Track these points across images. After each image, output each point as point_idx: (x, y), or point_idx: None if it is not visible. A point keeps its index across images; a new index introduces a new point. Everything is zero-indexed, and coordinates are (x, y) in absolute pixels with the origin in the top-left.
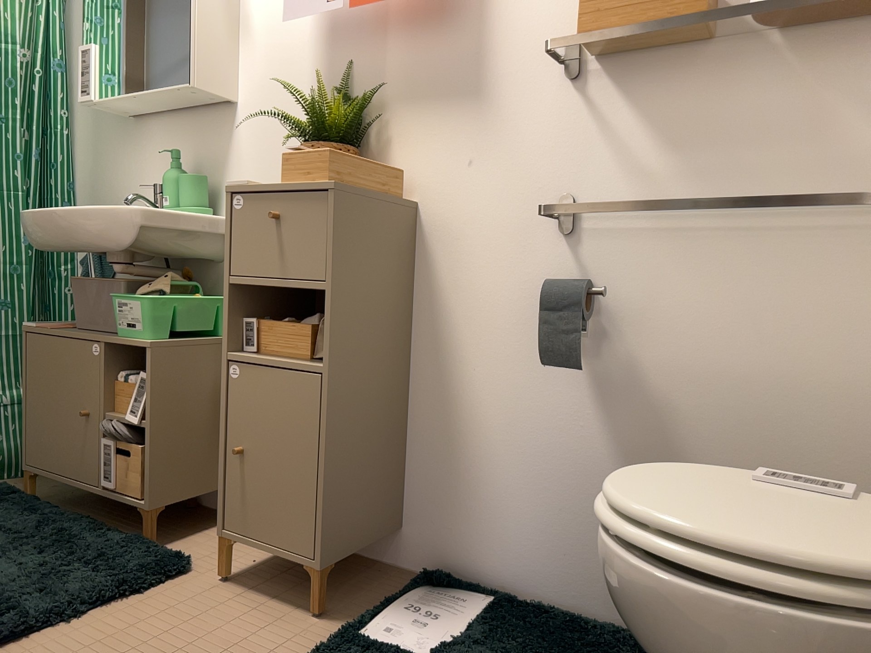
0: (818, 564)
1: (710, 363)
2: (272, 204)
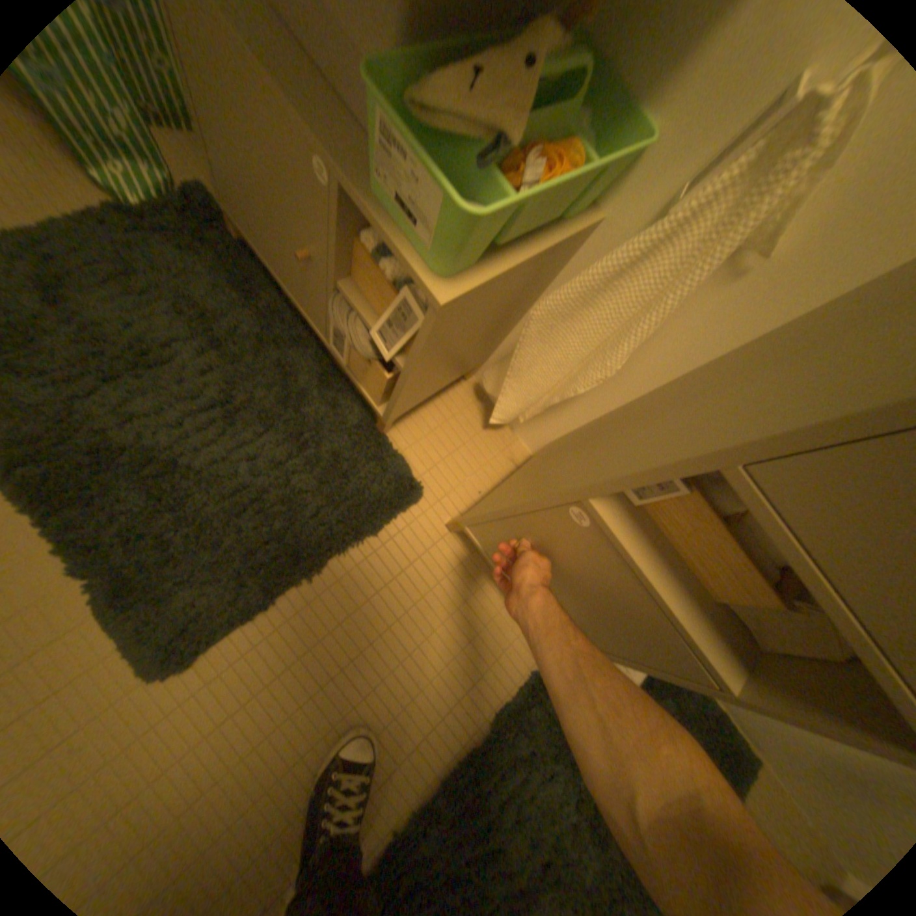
0: None
1: None
2: None
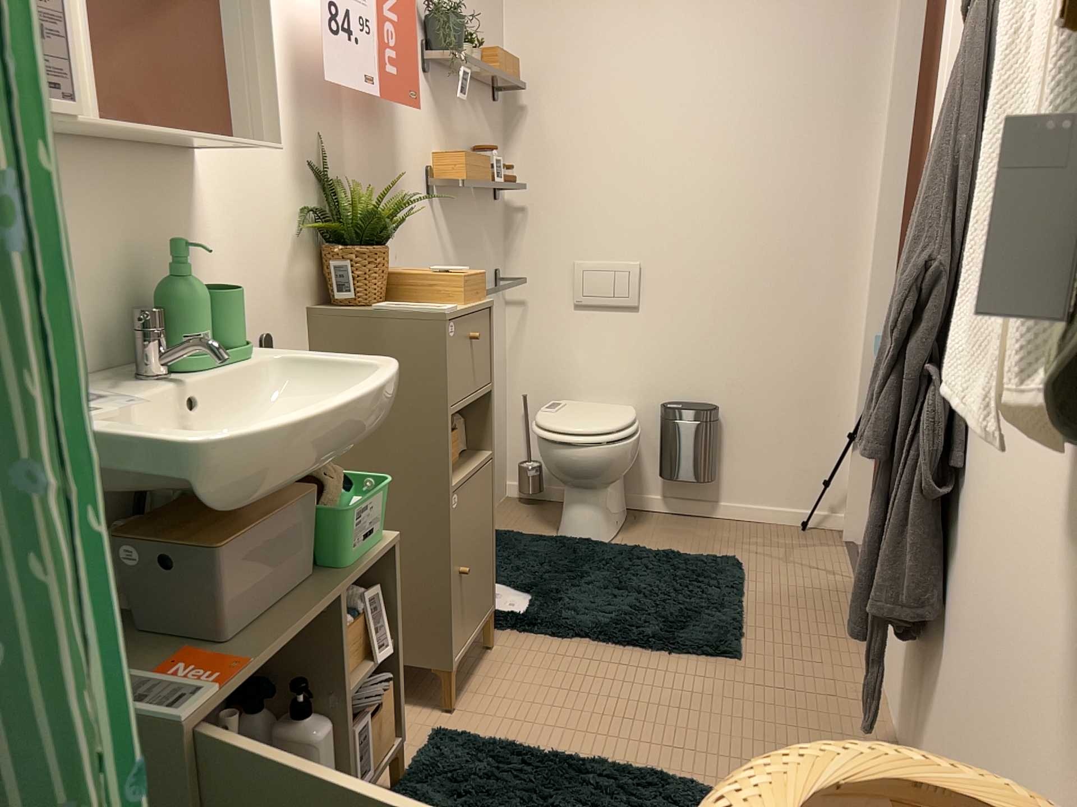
0: (633, 416)
1: None
2: (471, 327)
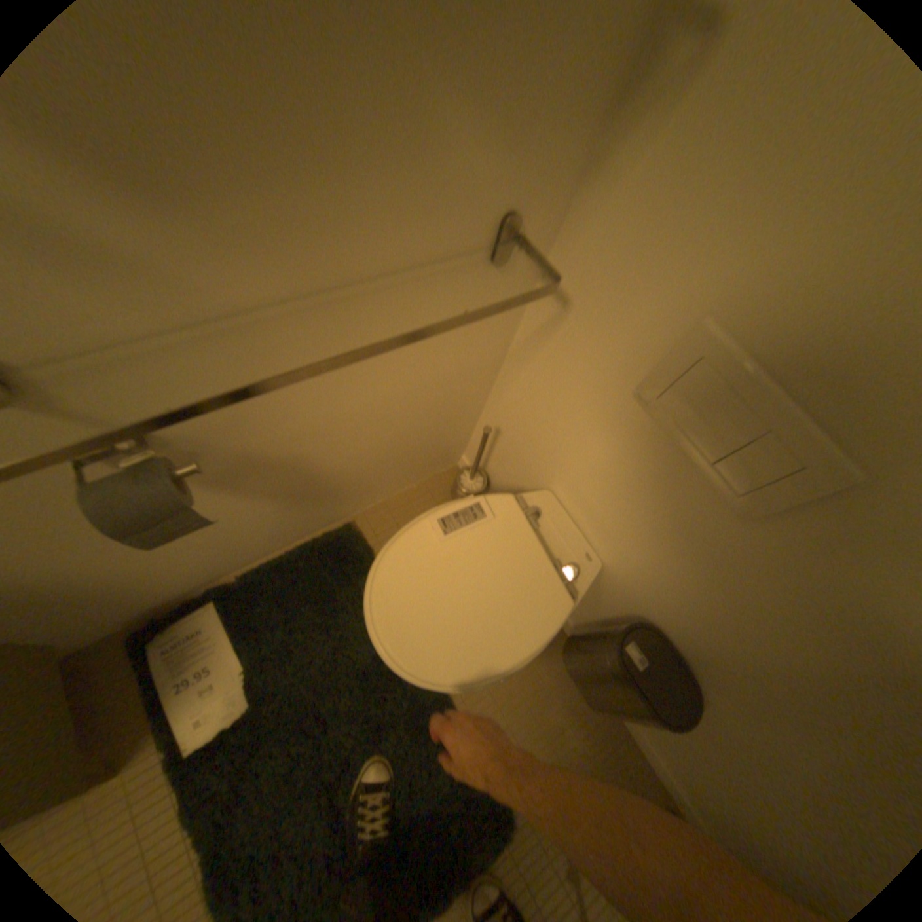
0: (542, 634)
1: (320, 415)
2: None
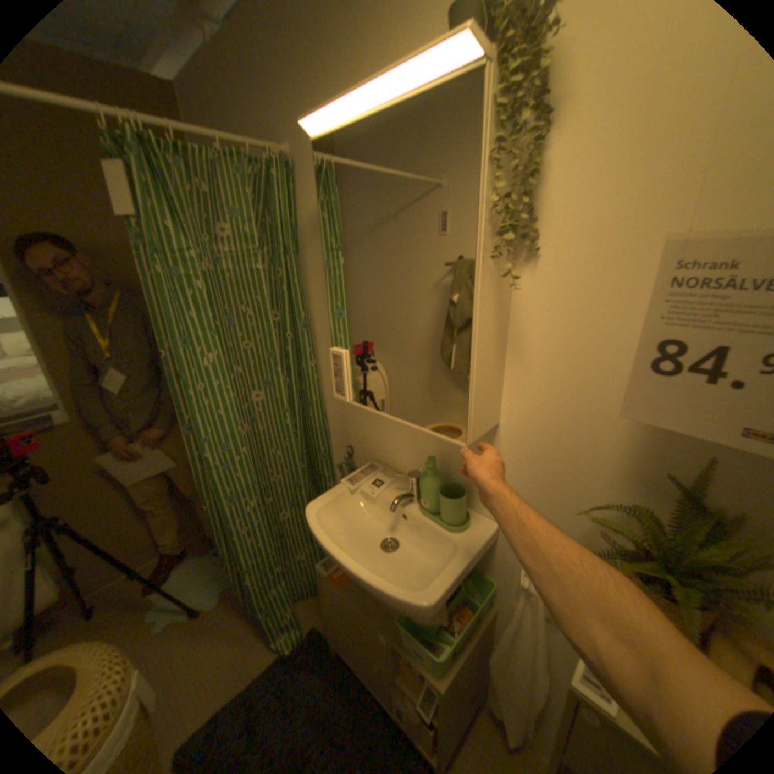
0: None
1: None
2: None
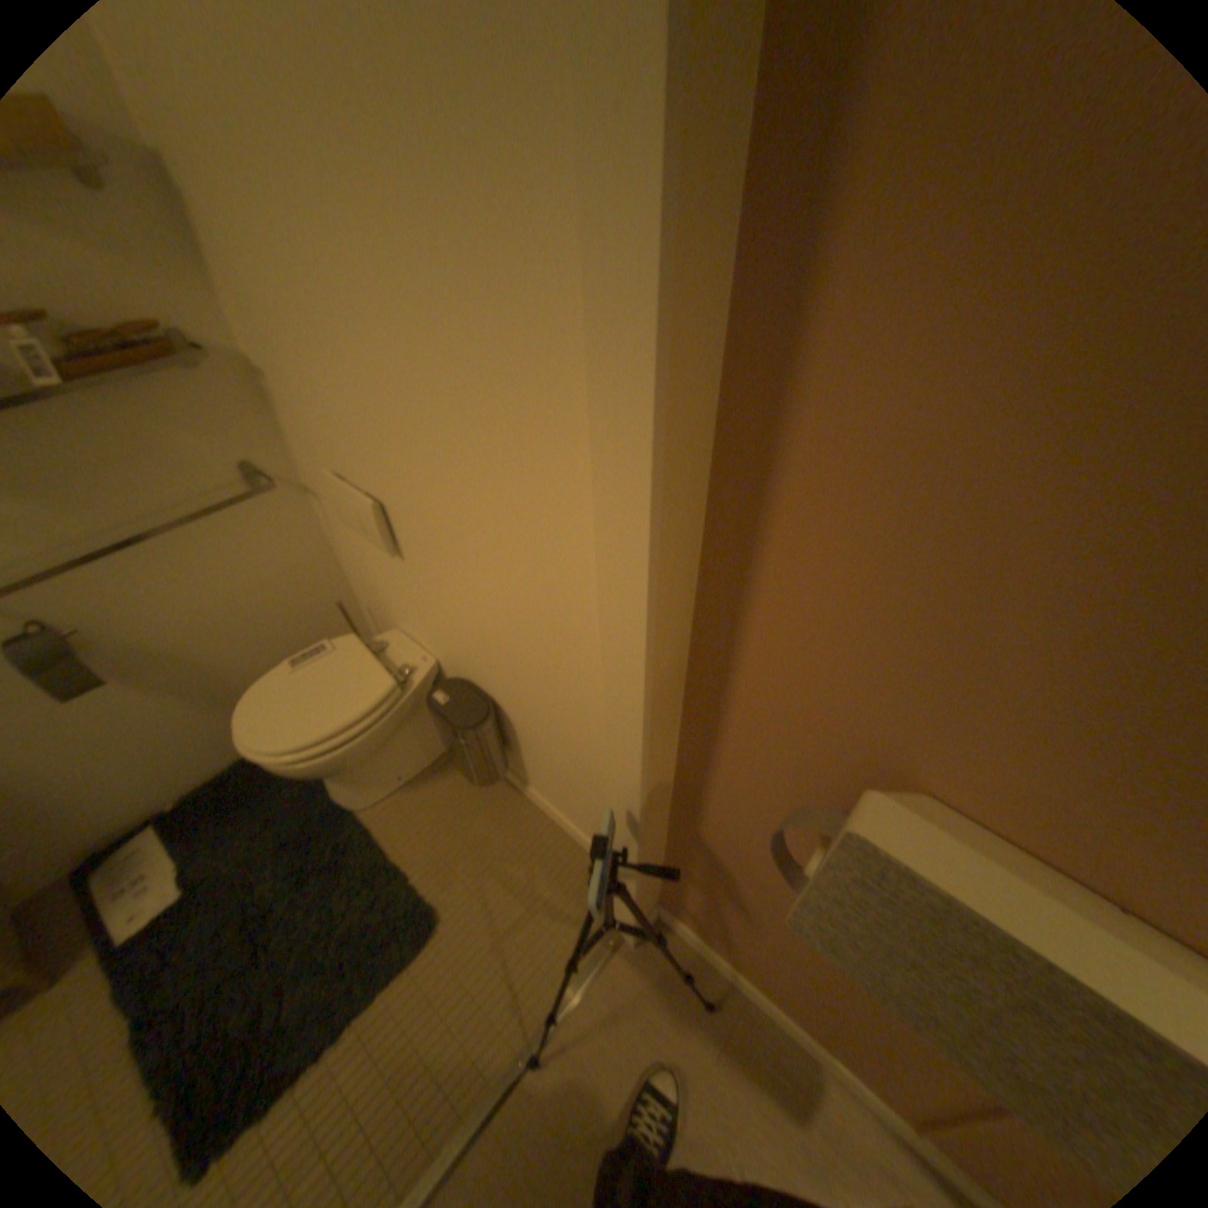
0: (365, 708)
1: (182, 615)
2: None
